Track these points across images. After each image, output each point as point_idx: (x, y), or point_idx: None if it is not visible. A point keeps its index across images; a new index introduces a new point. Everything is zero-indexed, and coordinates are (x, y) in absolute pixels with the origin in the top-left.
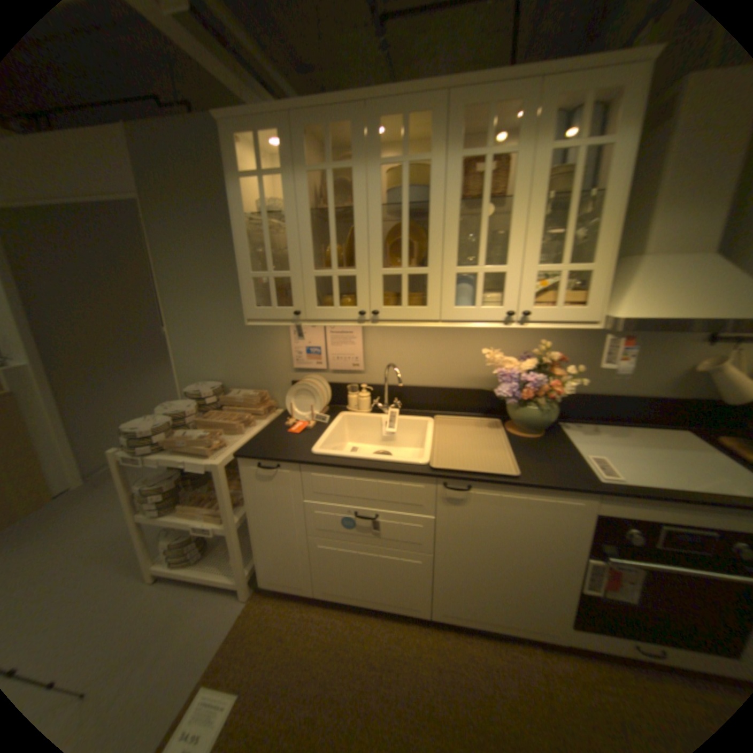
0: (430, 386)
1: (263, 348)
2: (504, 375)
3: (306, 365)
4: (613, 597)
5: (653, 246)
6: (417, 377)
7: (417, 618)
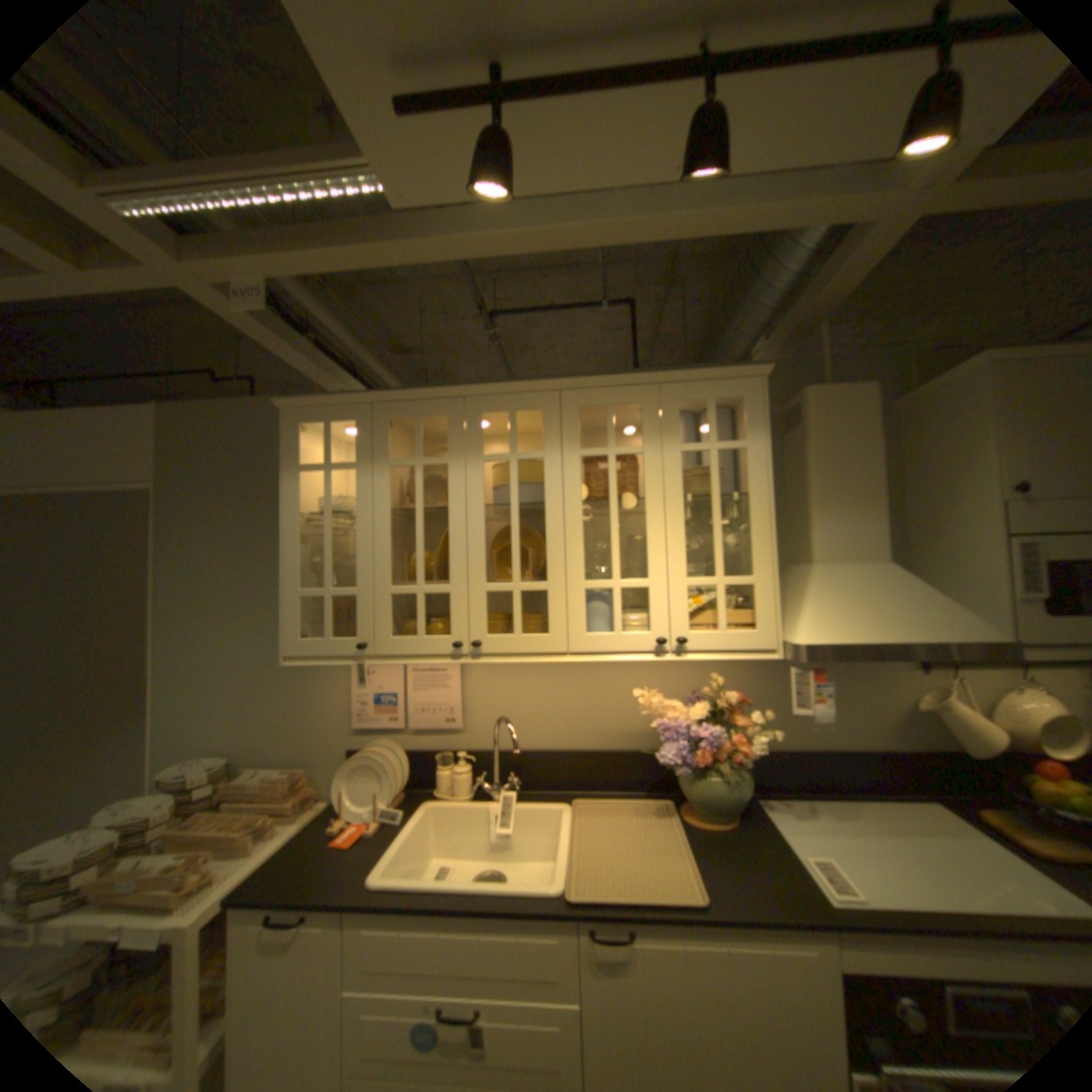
0: (563, 749)
1: (305, 697)
2: (667, 729)
3: (371, 723)
4: None
5: (819, 554)
6: (544, 736)
7: None
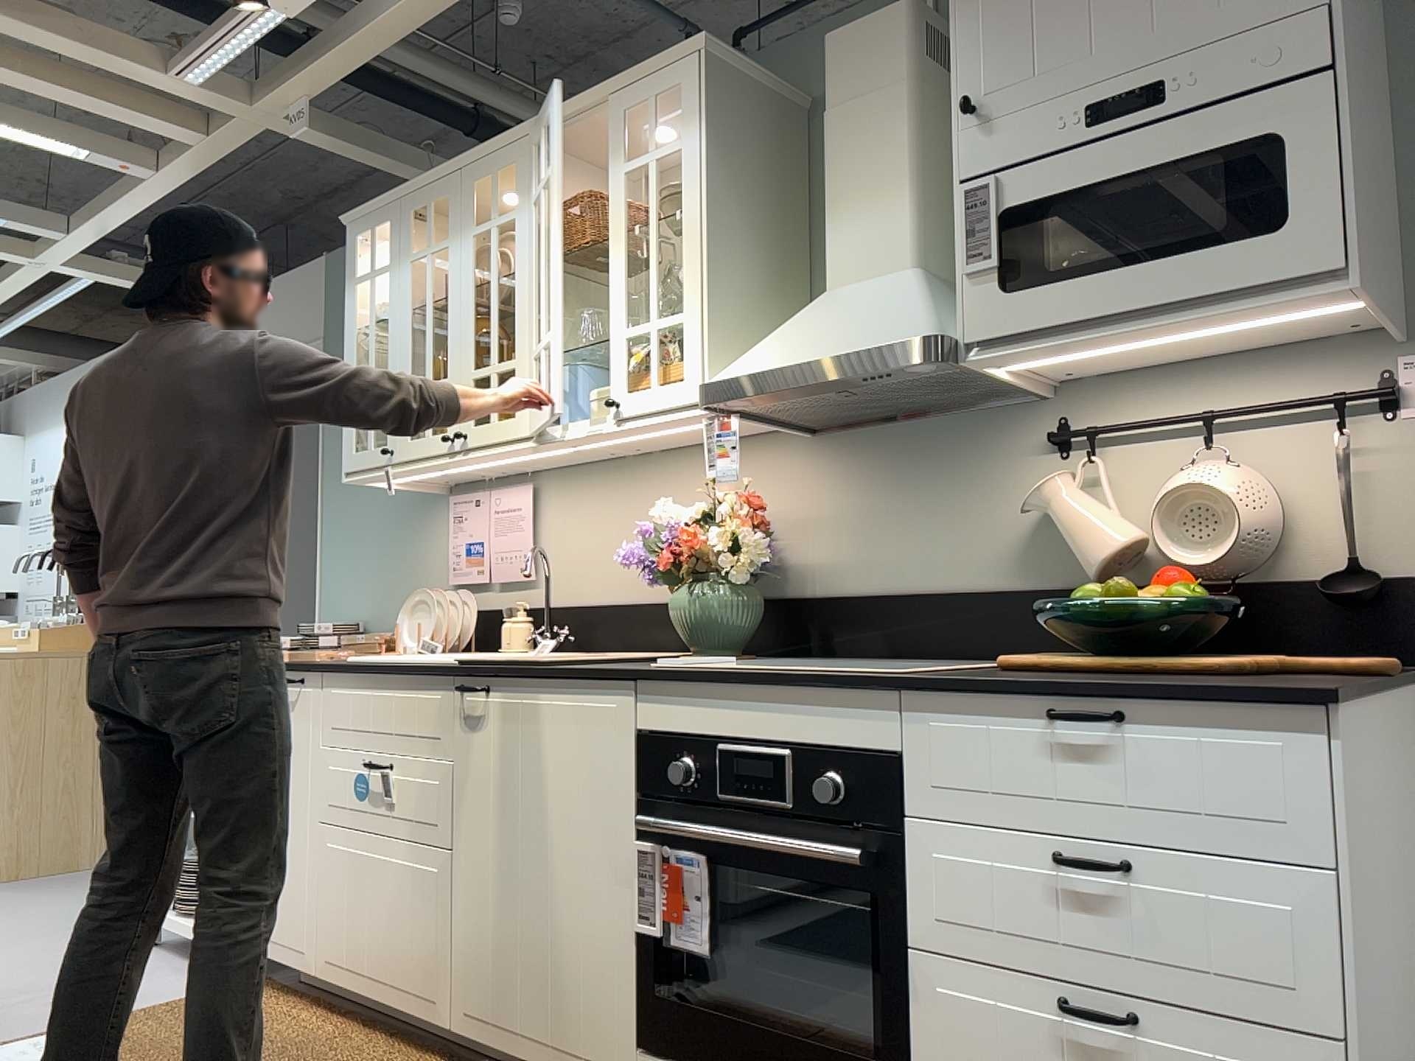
0: (621, 602)
1: (418, 553)
2: (656, 537)
3: (460, 577)
4: (676, 937)
5: (827, 276)
6: (605, 586)
7: (431, 1023)
